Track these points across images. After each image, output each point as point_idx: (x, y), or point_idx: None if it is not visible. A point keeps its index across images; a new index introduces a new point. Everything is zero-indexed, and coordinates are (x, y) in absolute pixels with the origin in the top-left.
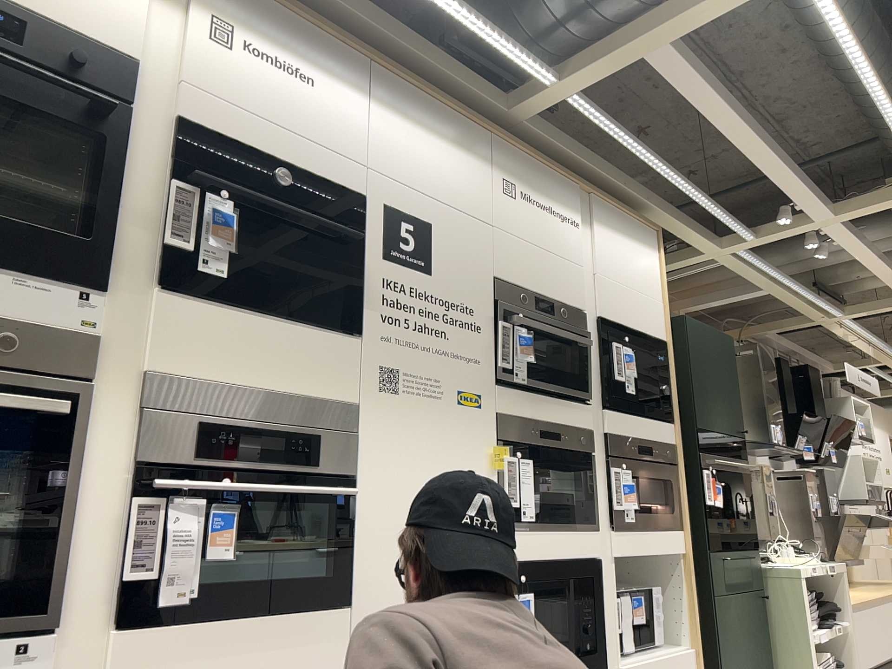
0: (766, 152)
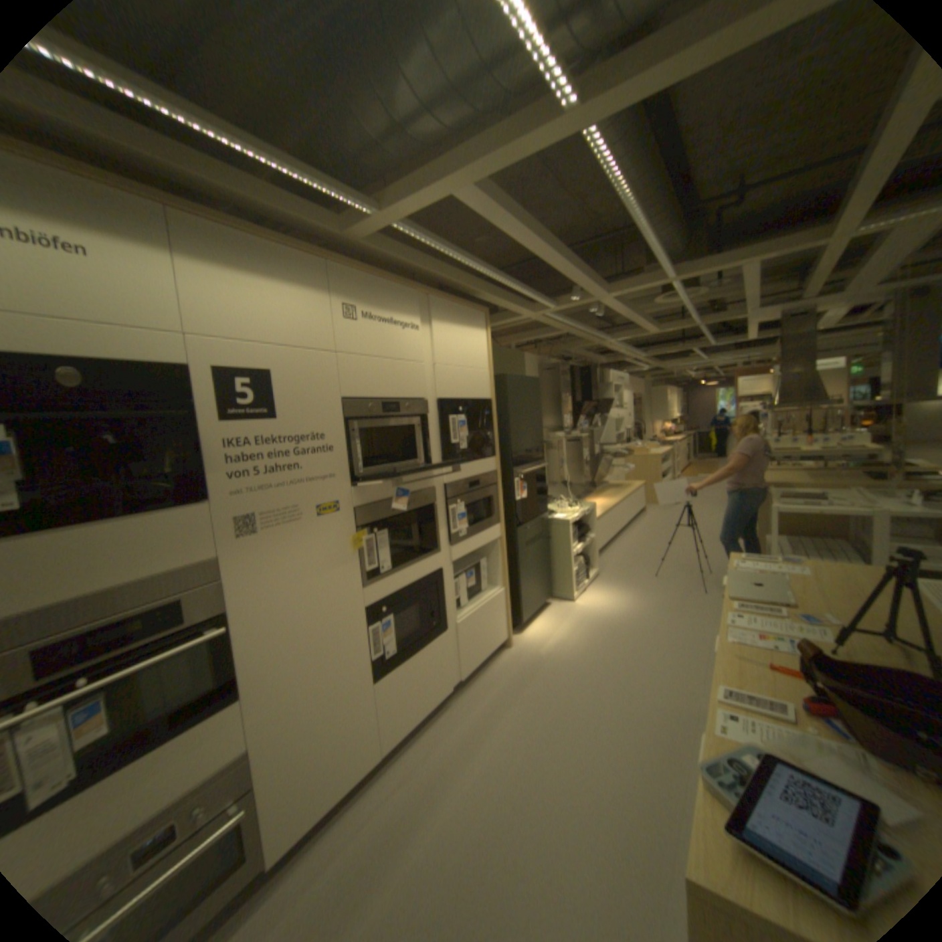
0: (562, 261)
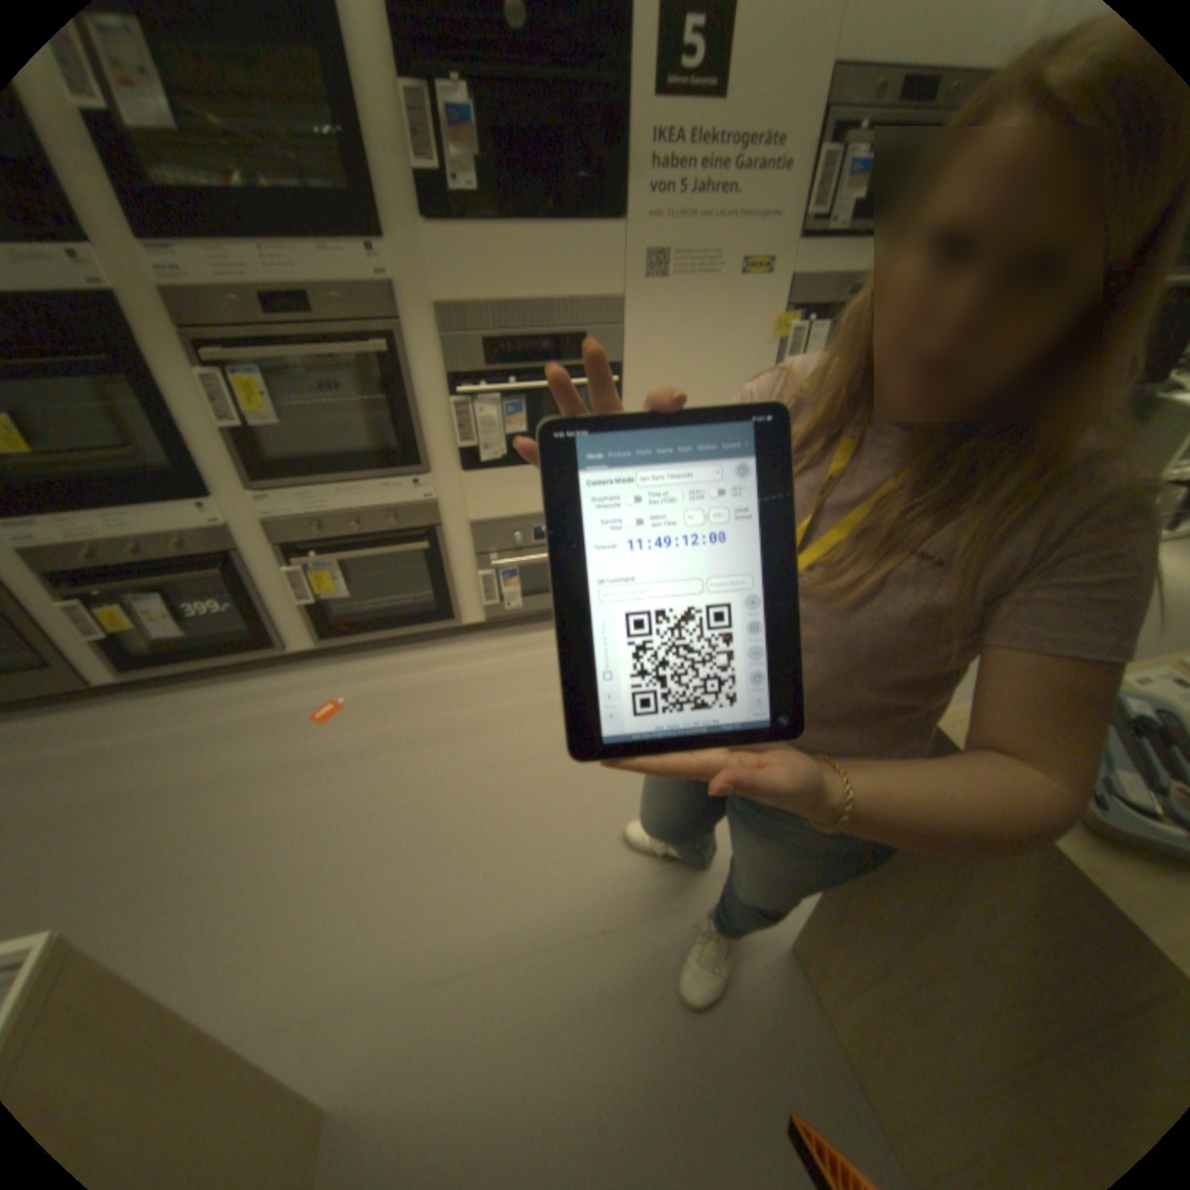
0: None
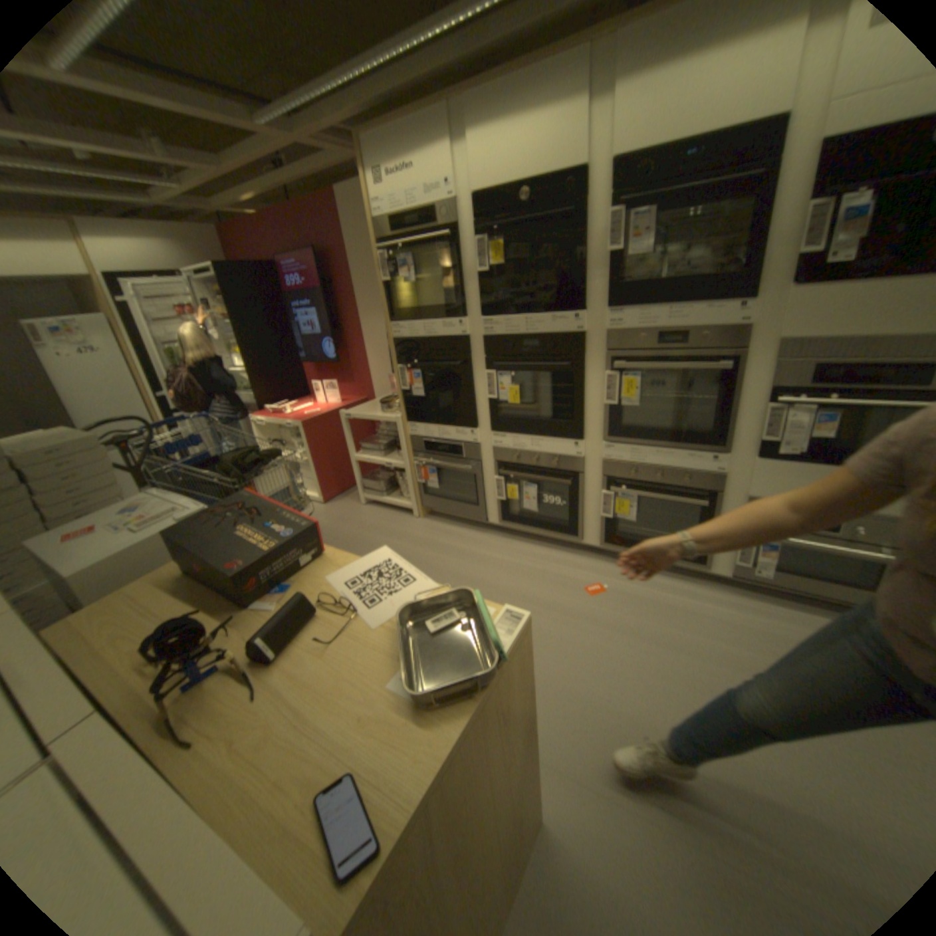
0: None
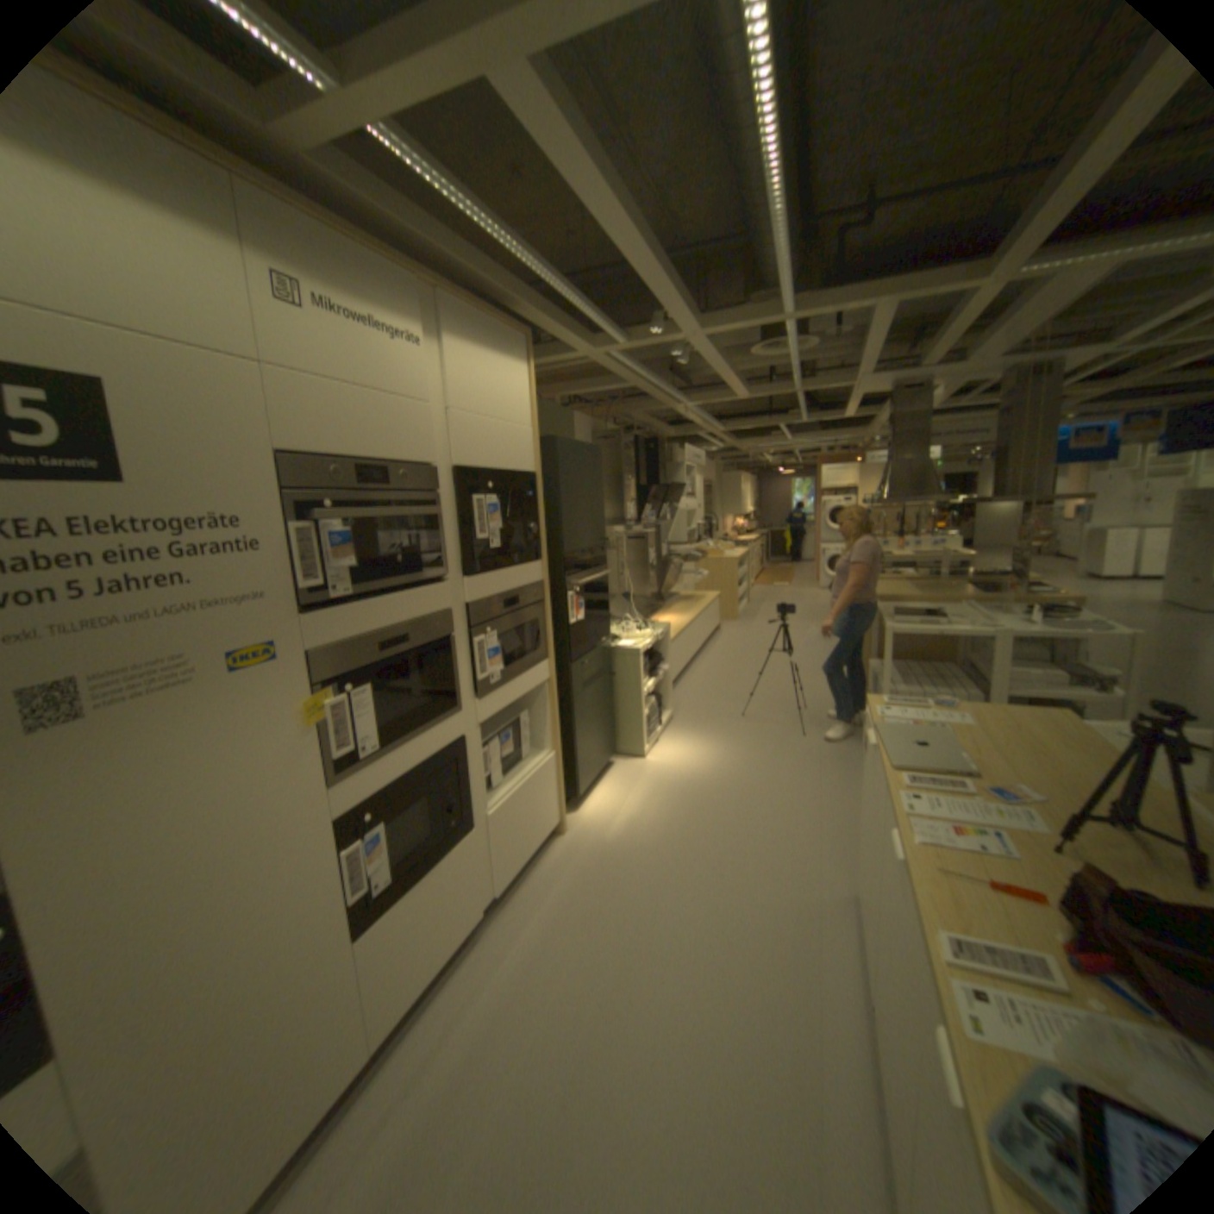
0: (651, 259)
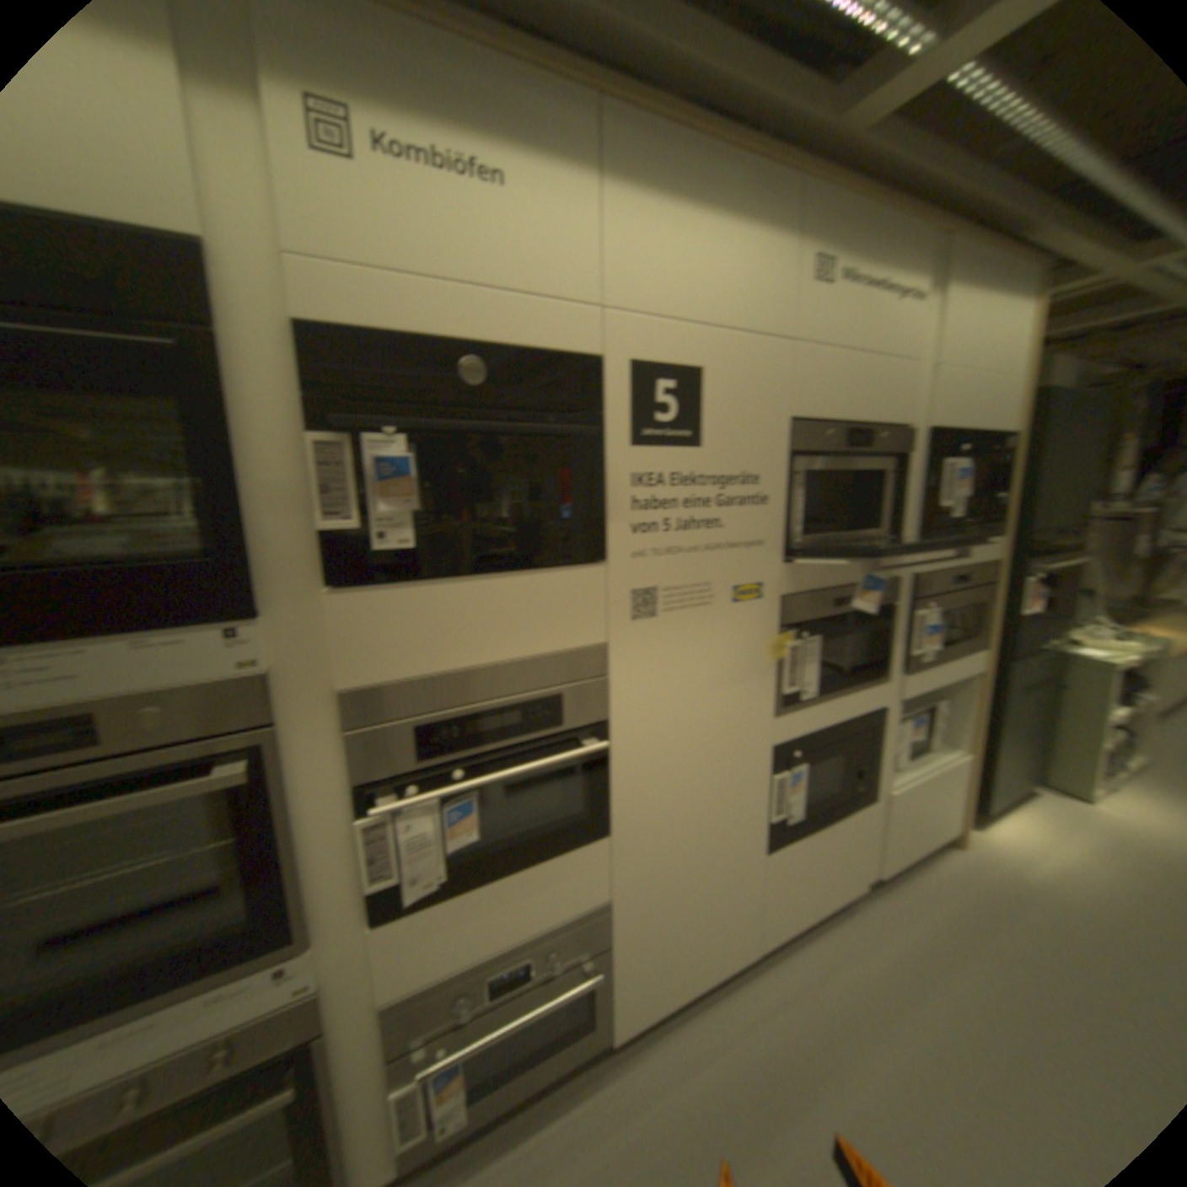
0: None
